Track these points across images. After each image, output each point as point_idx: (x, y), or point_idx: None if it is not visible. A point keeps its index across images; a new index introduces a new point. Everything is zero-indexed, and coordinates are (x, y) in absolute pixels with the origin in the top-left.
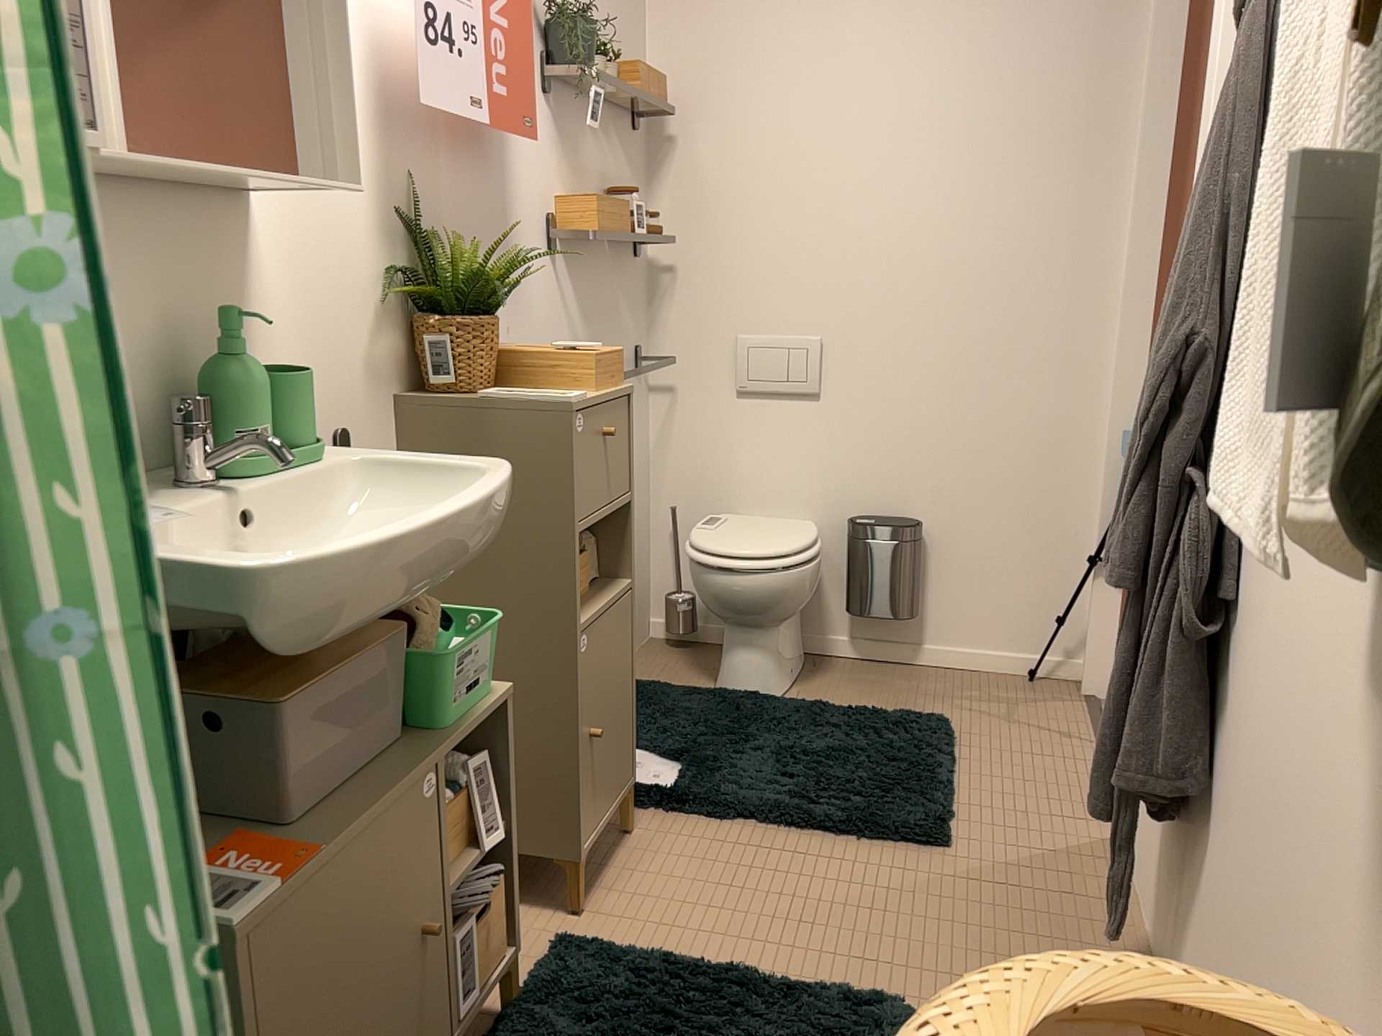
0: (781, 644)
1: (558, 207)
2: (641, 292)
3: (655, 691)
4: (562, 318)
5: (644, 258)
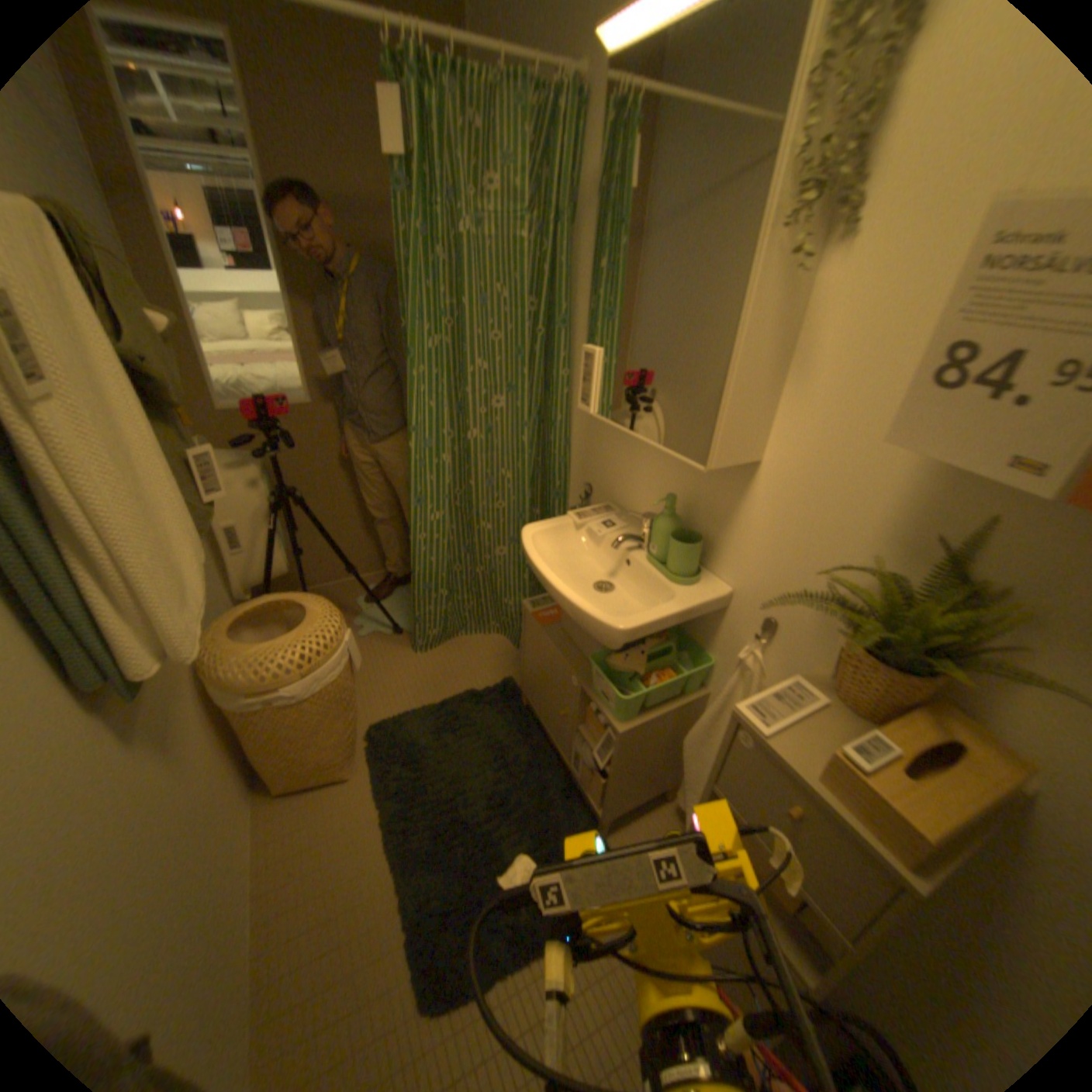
0: None
1: None
2: None
3: None
4: None
5: None
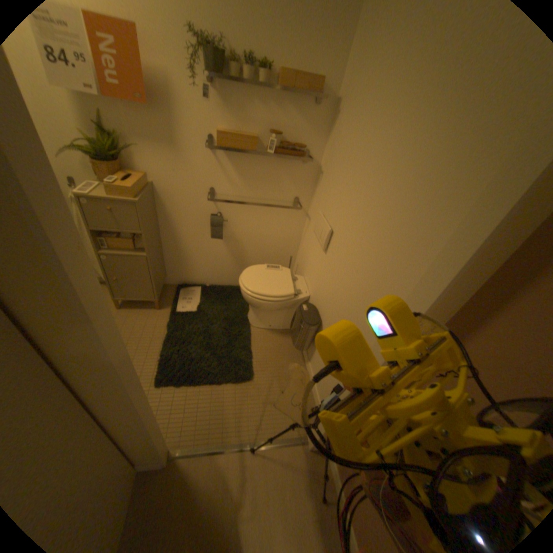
0: (262, 315)
1: (218, 131)
2: (306, 177)
3: (238, 296)
4: (218, 174)
5: (315, 164)
